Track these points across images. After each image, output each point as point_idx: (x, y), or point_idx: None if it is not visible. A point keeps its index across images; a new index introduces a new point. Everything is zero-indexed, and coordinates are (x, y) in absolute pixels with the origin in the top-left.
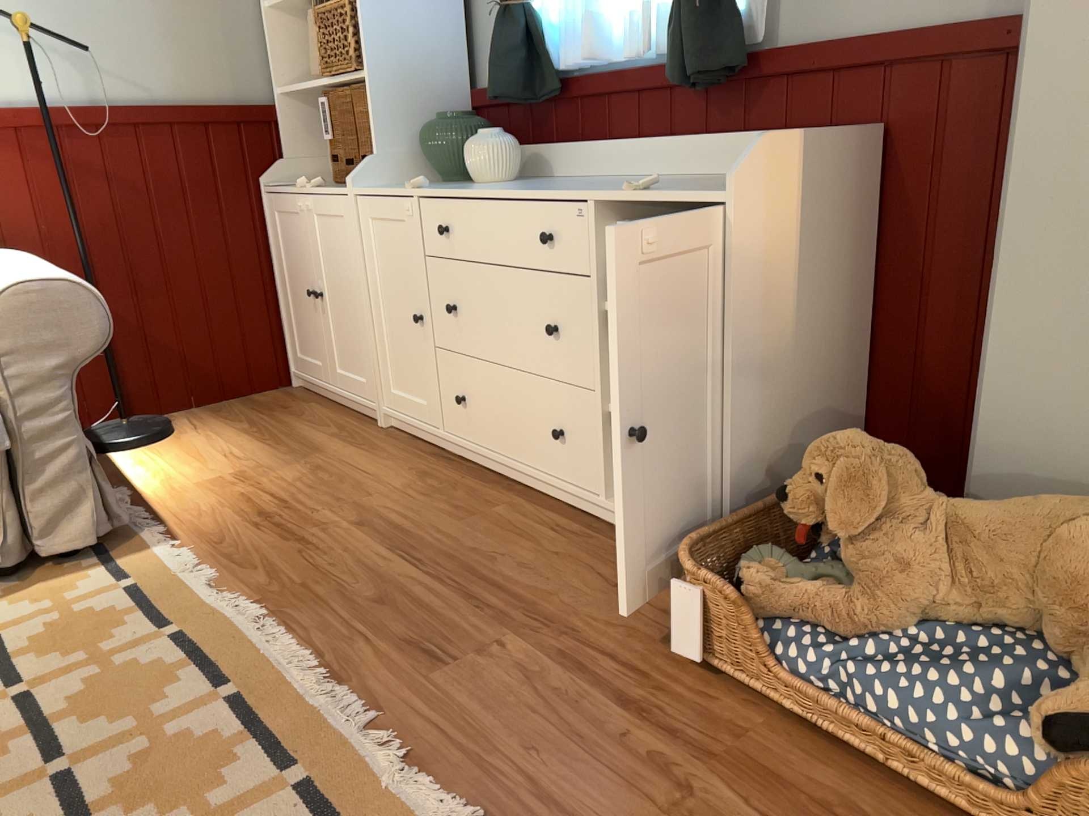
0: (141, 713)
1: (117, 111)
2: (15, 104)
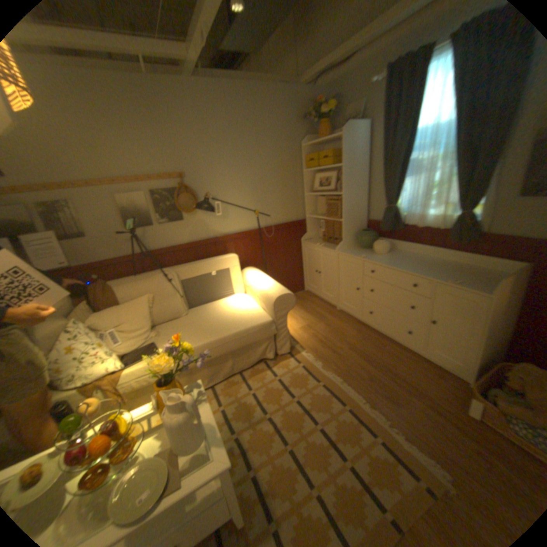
0: (328, 412)
1: (270, 227)
2: (248, 228)
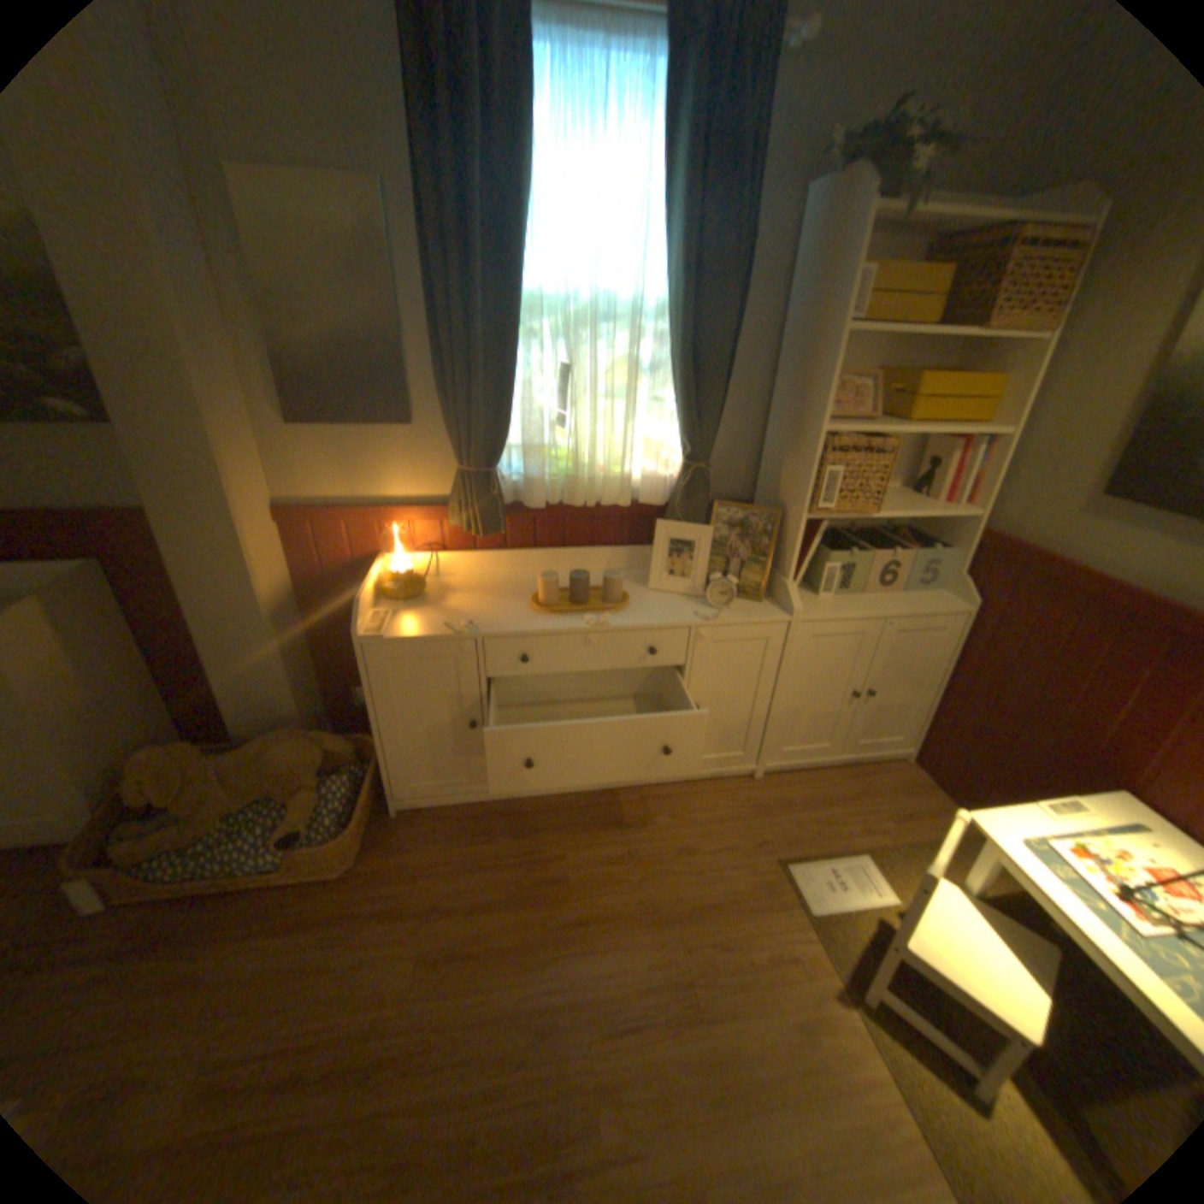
0: None
1: None
2: None
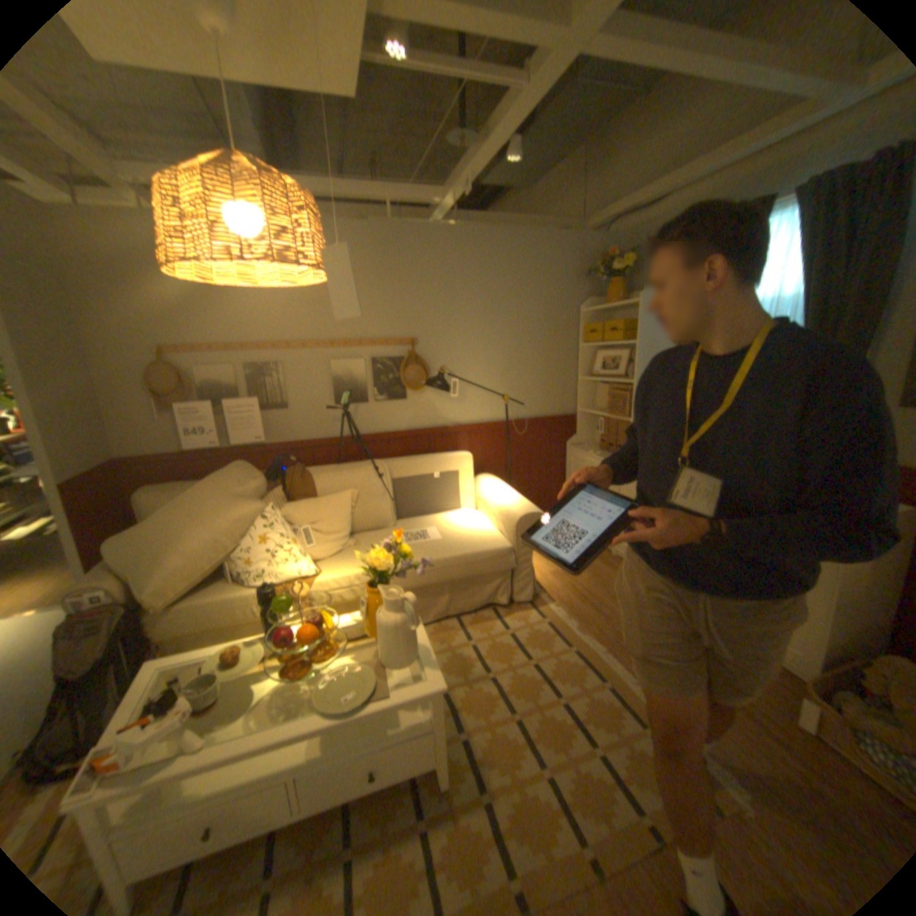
0: (579, 686)
1: (522, 420)
2: (491, 419)
